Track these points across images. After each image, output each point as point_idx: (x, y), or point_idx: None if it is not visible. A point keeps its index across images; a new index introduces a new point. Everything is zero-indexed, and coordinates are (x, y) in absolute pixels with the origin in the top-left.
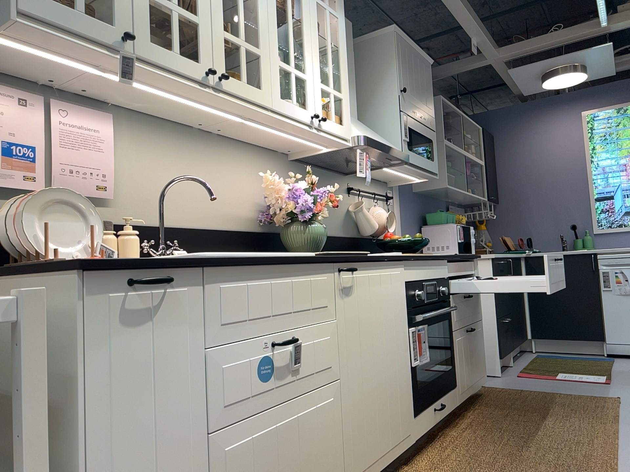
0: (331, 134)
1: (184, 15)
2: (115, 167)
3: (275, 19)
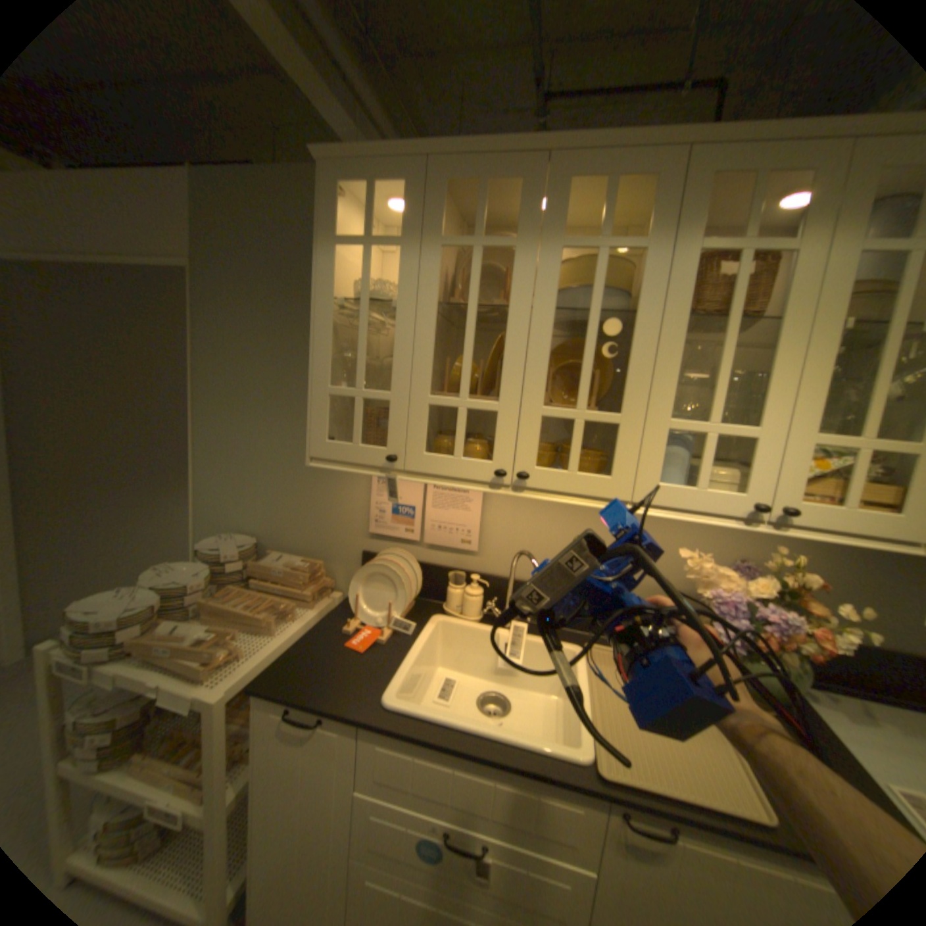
0: (836, 531)
1: (477, 408)
2: (487, 521)
3: (678, 347)
